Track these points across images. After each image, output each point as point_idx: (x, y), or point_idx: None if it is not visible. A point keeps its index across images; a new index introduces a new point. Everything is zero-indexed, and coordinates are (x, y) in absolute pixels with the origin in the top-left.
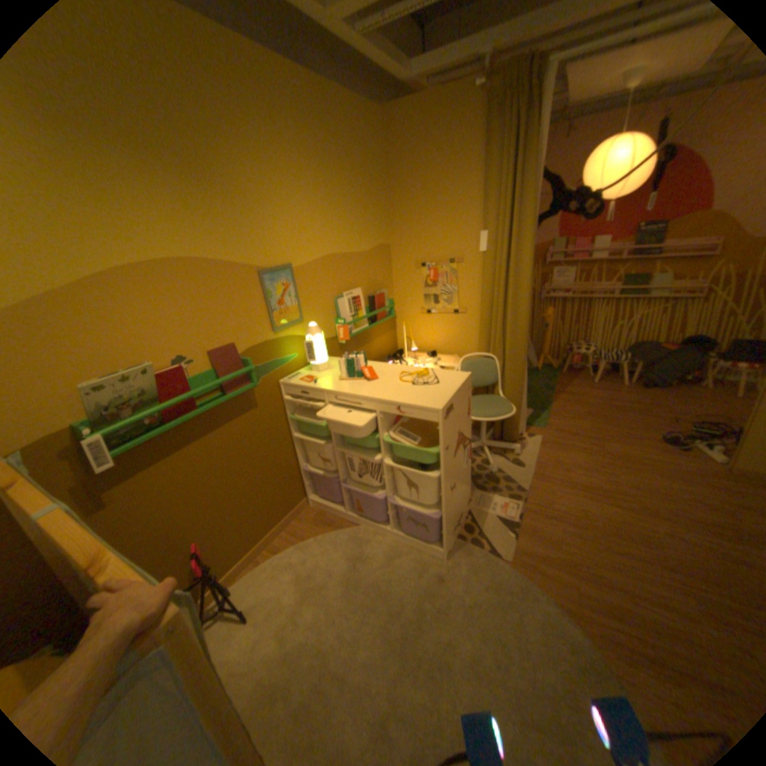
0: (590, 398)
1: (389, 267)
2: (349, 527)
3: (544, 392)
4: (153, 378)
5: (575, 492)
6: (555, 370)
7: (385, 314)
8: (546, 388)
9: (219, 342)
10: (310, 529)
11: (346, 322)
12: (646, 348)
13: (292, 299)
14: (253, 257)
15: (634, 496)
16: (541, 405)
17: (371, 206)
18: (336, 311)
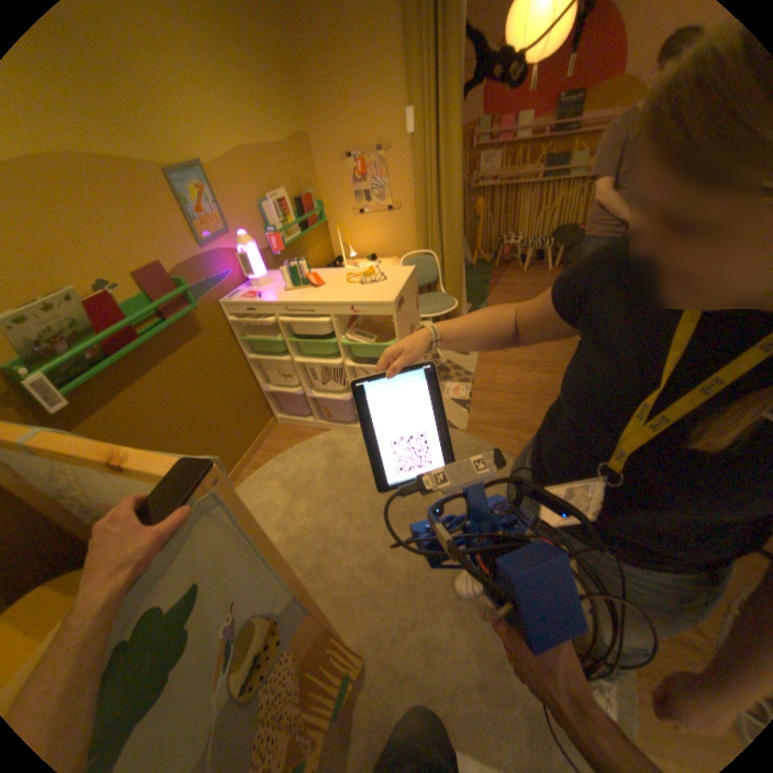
0: (520, 287)
1: (309, 161)
2: (321, 433)
3: (480, 287)
4: (79, 305)
5: (511, 368)
6: (488, 265)
7: (315, 219)
8: (481, 283)
9: (140, 261)
10: (284, 443)
11: (275, 230)
12: (565, 232)
13: (211, 205)
14: (151, 151)
15: (557, 362)
16: (478, 299)
17: (276, 80)
18: (262, 218)
